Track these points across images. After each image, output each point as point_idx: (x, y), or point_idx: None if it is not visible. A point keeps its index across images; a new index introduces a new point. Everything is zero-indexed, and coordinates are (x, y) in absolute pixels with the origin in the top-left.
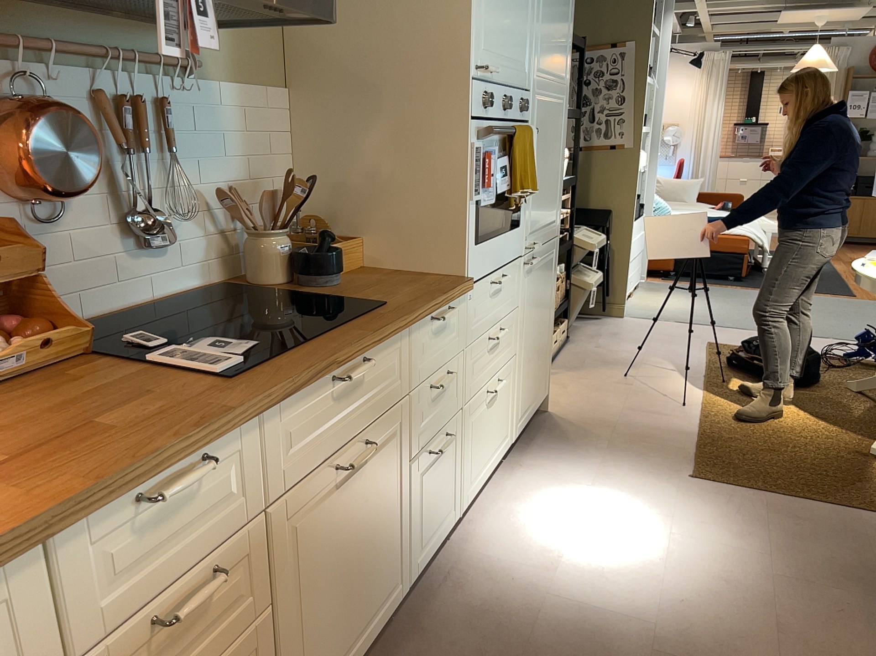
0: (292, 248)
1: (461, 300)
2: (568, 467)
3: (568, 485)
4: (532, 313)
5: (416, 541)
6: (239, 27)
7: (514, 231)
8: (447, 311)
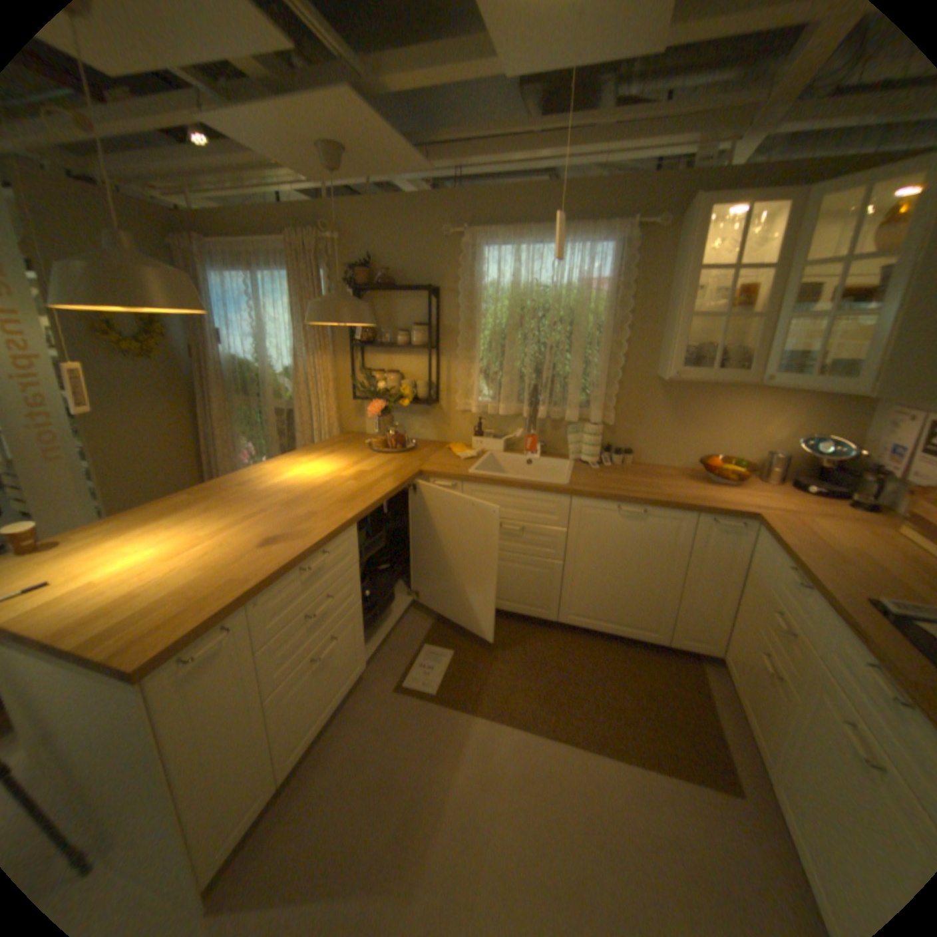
0: None
1: None
2: None
3: None
4: None
5: None
6: None
7: None
8: None
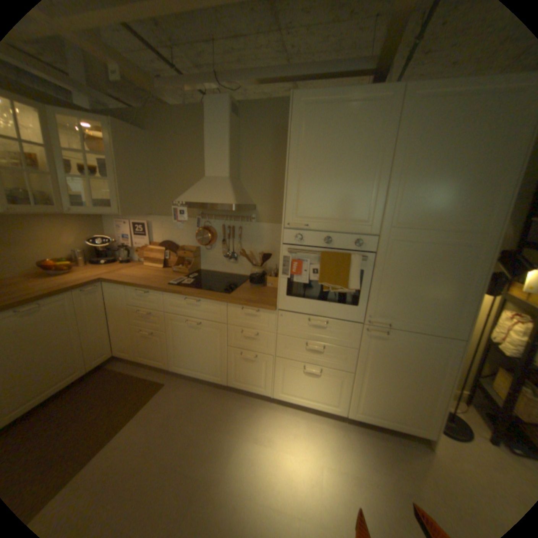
0: (257, 273)
1: (270, 312)
2: (357, 460)
3: (336, 458)
4: (384, 364)
5: (232, 375)
6: (274, 207)
7: (345, 305)
8: (251, 309)
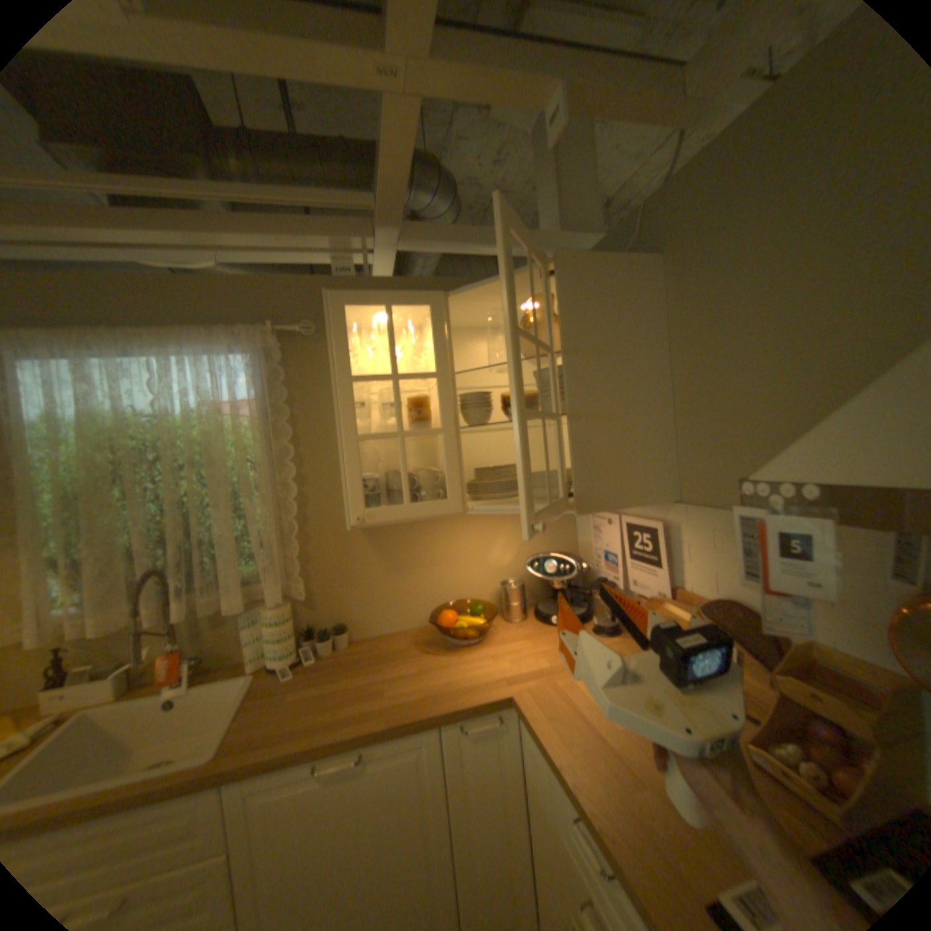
0: None
1: None
2: None
3: None
4: None
5: None
6: None
7: None
8: None
